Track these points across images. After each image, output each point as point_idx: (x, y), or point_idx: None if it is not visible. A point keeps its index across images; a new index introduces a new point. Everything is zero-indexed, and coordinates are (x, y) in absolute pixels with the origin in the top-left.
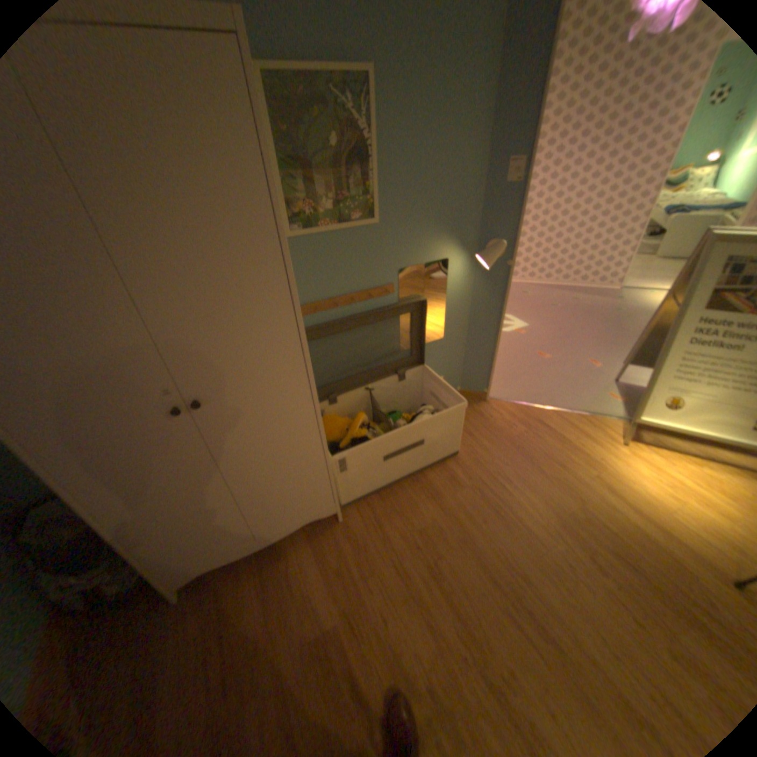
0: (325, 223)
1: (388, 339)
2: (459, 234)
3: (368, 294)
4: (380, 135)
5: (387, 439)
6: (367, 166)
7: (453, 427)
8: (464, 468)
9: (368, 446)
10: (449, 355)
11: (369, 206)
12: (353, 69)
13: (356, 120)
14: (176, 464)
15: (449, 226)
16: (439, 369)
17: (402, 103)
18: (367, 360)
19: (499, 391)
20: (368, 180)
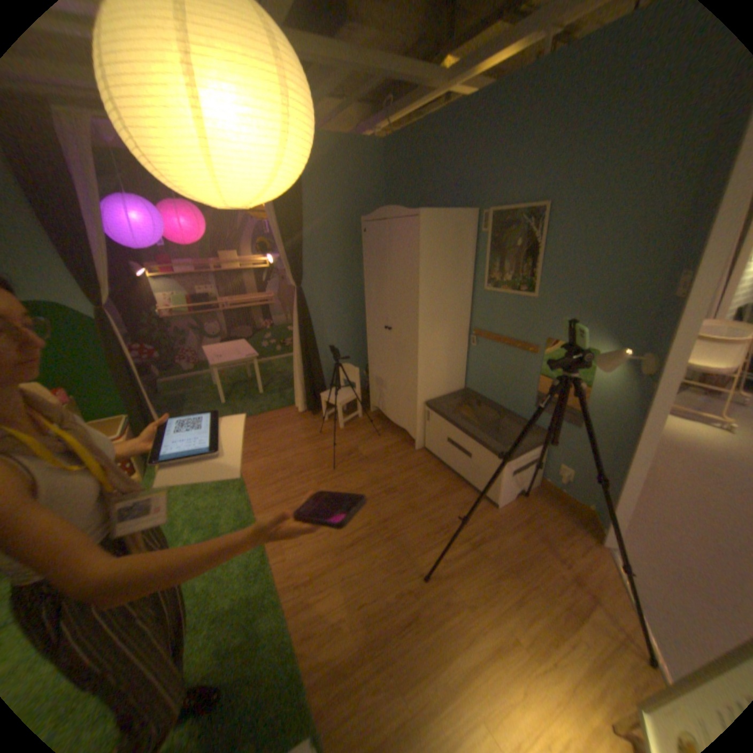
0: (504, 288)
1: (527, 390)
2: (618, 335)
3: (518, 345)
4: (551, 242)
5: (448, 426)
6: (536, 260)
7: (492, 473)
8: (481, 514)
9: (438, 418)
10: (586, 456)
11: (532, 286)
12: (537, 206)
13: (534, 233)
14: (382, 350)
15: (606, 323)
16: (572, 462)
17: (572, 222)
18: (508, 396)
19: (636, 566)
20: (534, 269)
